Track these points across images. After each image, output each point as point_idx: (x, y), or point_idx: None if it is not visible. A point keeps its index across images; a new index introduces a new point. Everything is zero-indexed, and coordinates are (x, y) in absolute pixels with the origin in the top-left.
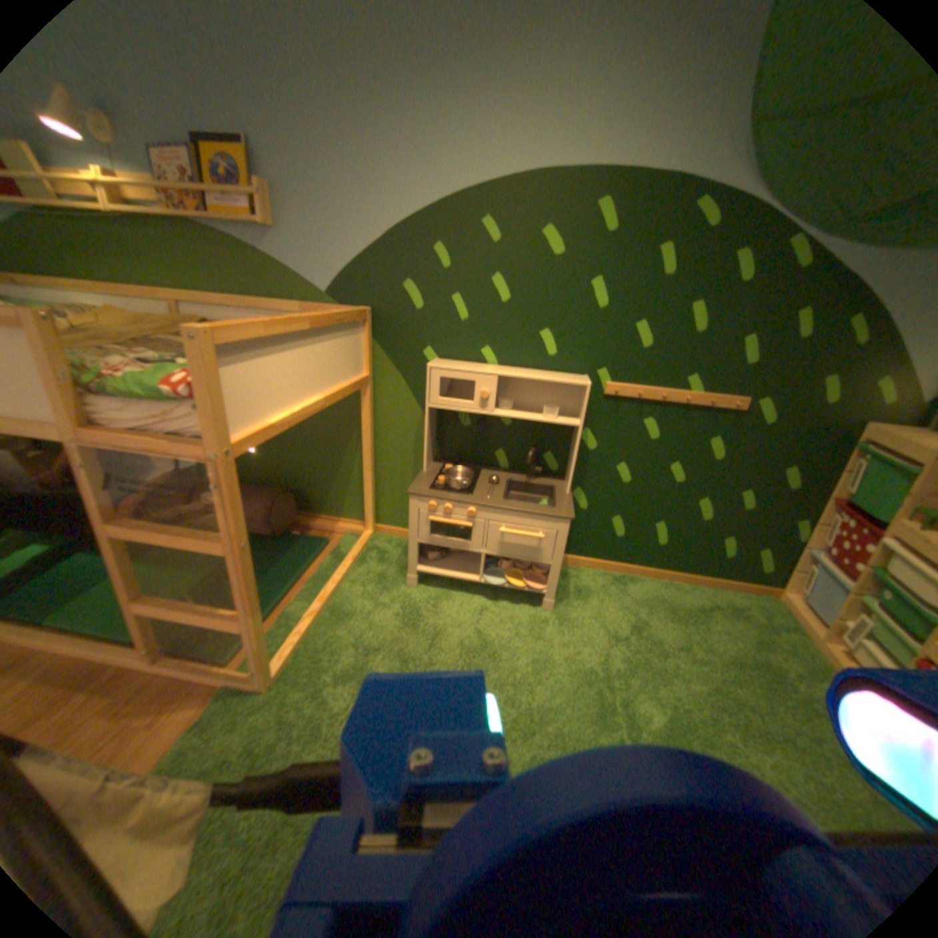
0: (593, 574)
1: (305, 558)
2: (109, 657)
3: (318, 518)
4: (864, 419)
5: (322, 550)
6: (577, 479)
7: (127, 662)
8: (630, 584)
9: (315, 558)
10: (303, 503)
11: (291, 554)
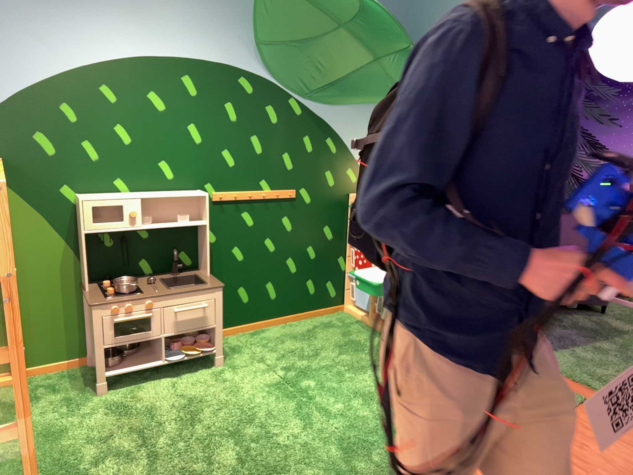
0: (238, 336)
1: None
2: None
3: None
4: (348, 193)
5: None
6: (211, 268)
7: None
8: (265, 333)
9: None
10: None
11: None
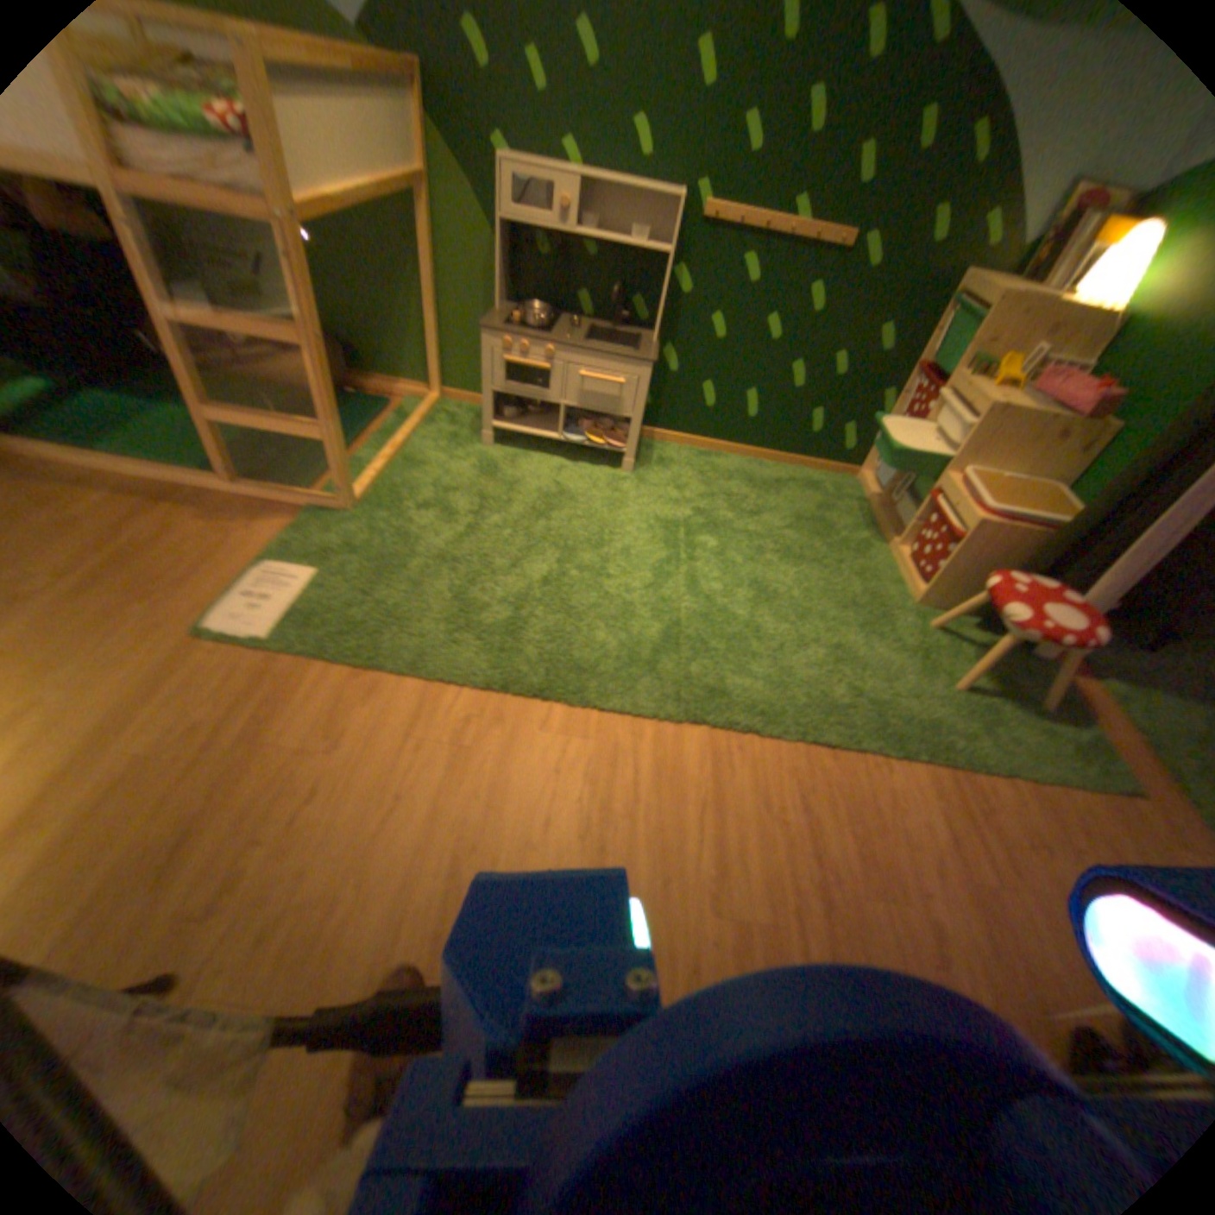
0: (678, 449)
1: (367, 416)
2: (184, 479)
3: (375, 380)
4: (966, 266)
5: (385, 412)
6: (668, 334)
7: (205, 483)
8: (714, 459)
9: (378, 418)
10: (353, 360)
11: (350, 411)
